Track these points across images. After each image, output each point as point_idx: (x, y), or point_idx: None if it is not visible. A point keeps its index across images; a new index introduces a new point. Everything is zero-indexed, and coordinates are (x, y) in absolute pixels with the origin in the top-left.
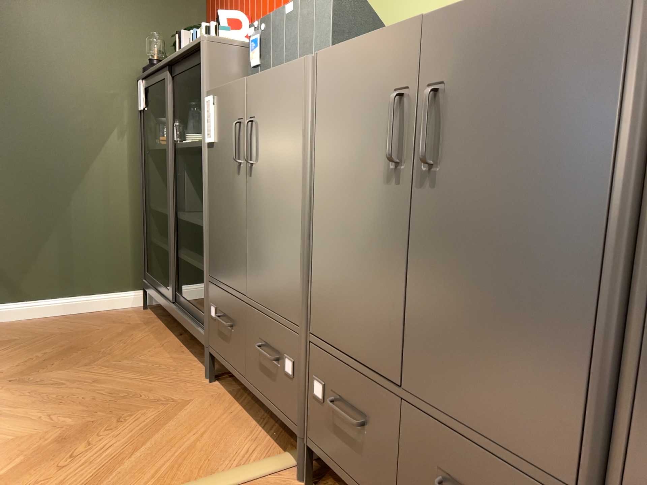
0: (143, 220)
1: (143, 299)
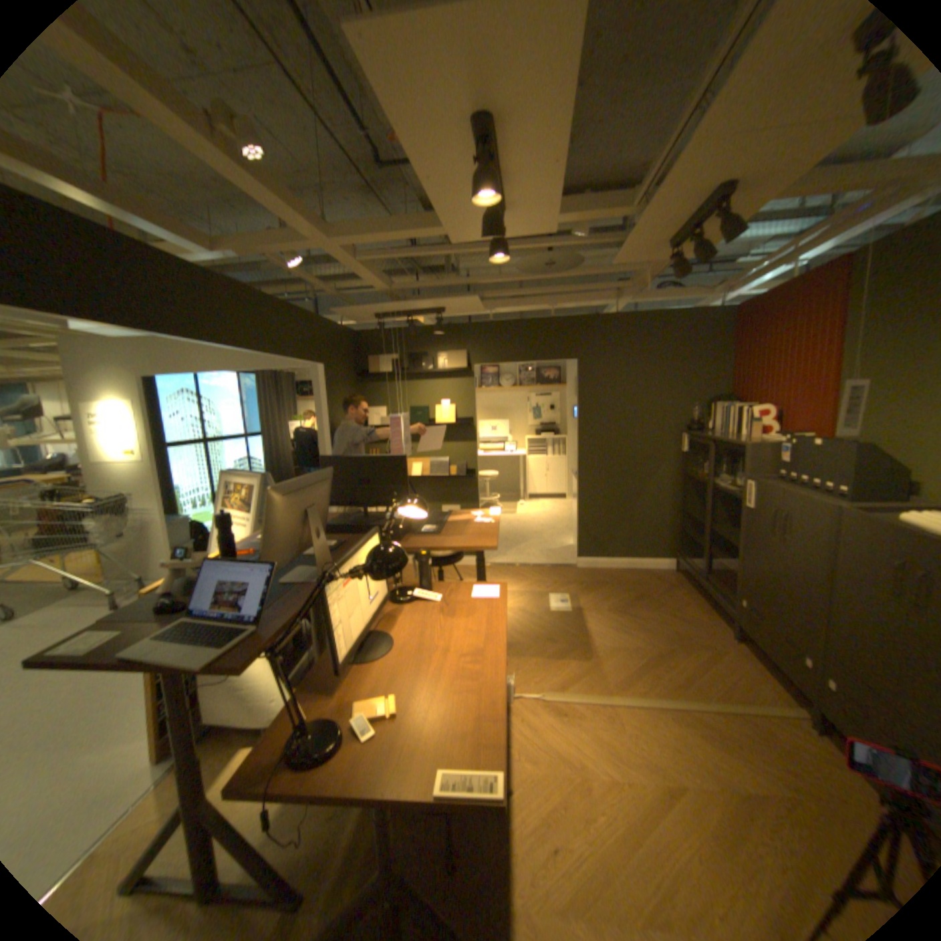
0: (681, 519)
1: (678, 568)
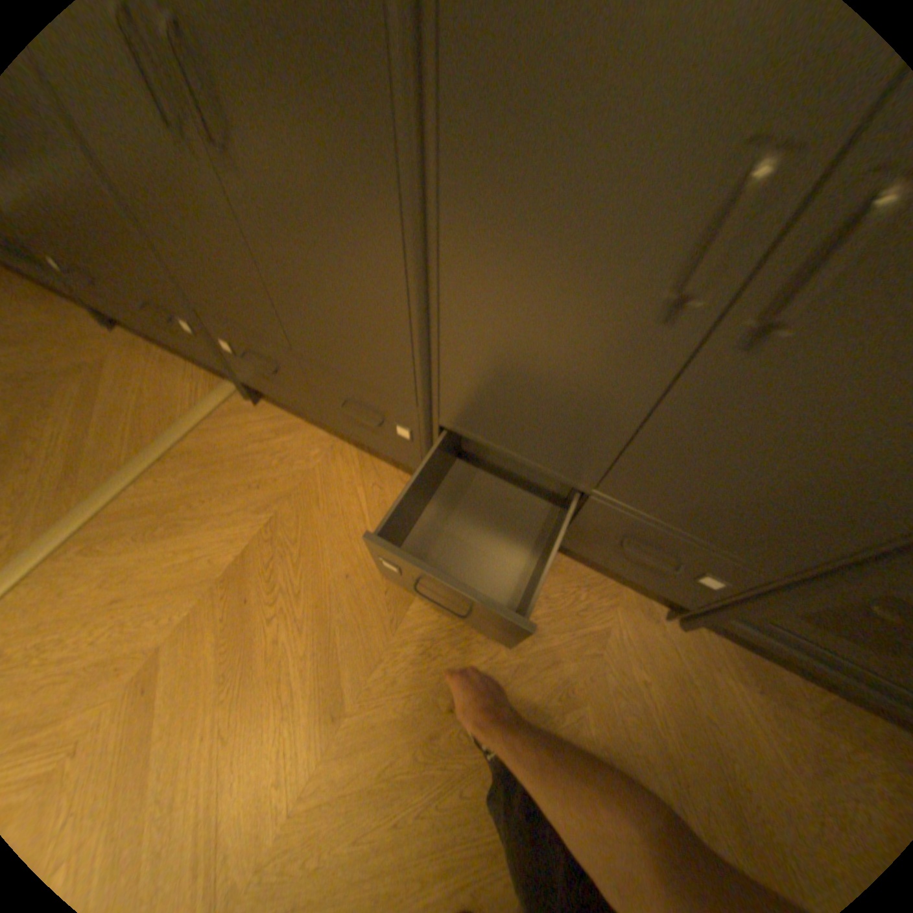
0: None
1: None
